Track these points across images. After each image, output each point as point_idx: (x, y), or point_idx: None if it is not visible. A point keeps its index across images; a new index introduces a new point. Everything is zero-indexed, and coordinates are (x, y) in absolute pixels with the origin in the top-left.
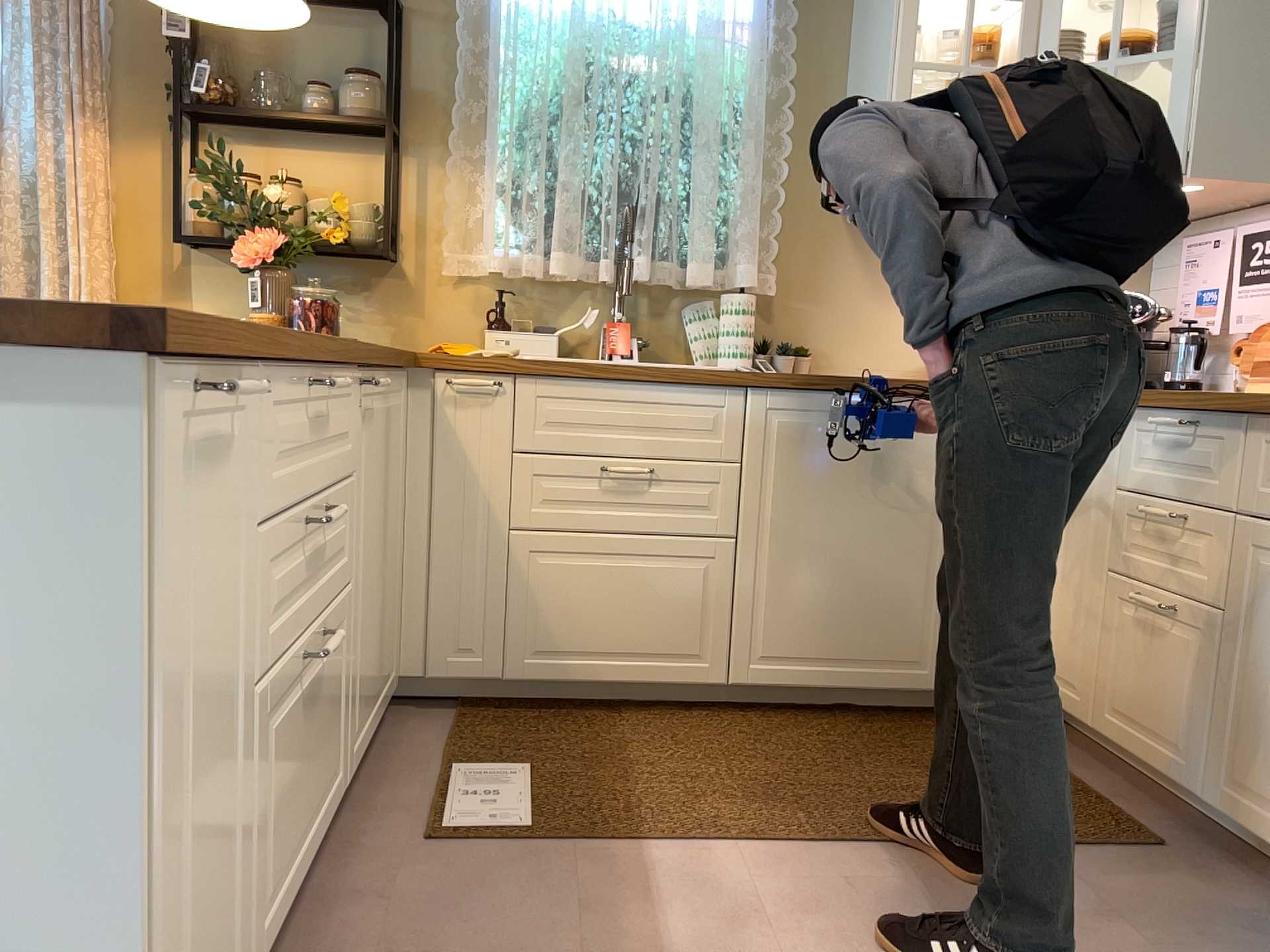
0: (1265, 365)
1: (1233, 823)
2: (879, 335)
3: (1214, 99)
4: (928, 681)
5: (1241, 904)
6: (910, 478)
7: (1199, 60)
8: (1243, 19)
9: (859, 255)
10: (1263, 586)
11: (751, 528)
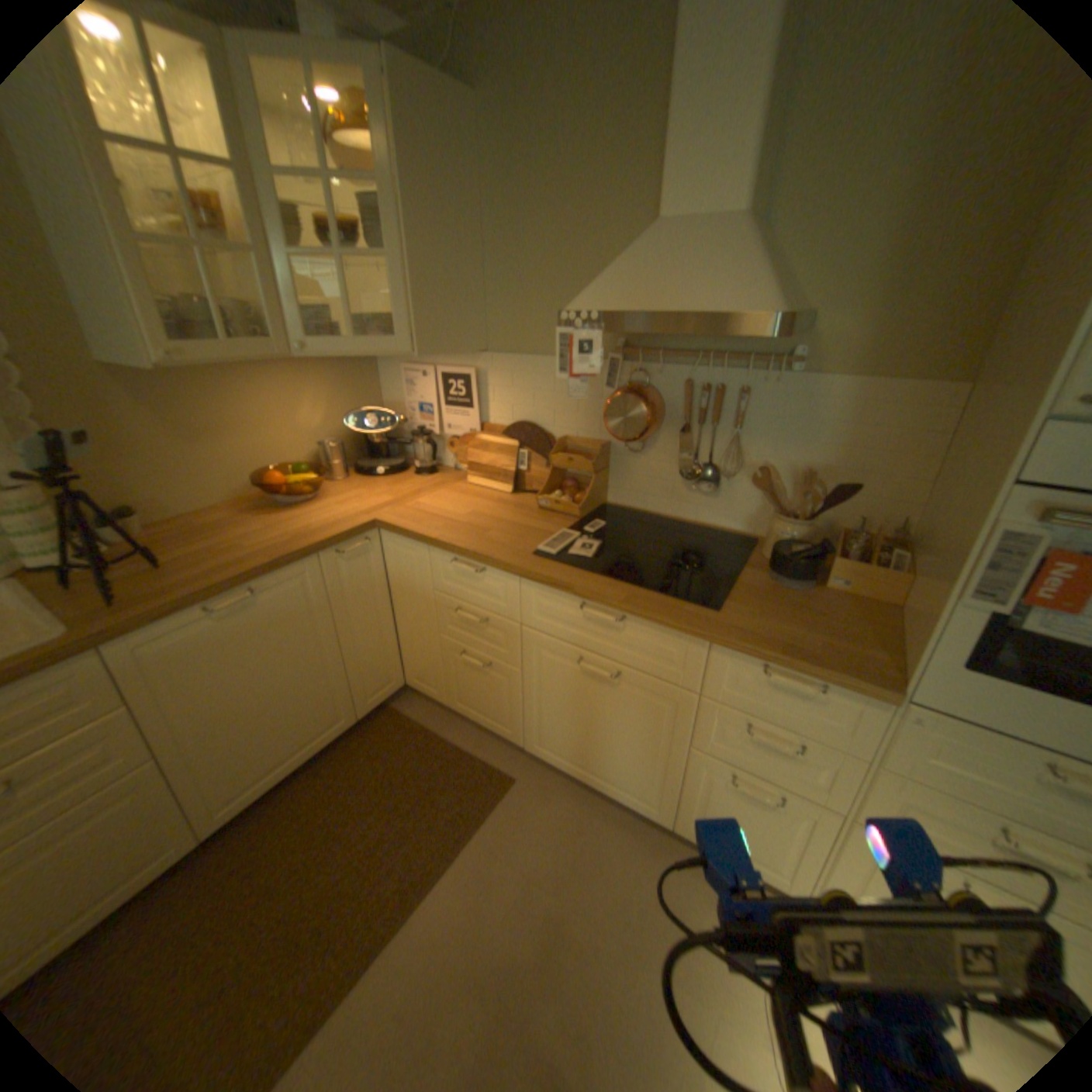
0: (473, 465)
1: (541, 759)
2: (194, 474)
3: (418, 296)
4: (344, 726)
5: (559, 804)
6: (288, 628)
7: (400, 260)
8: (422, 228)
9: (141, 410)
10: (542, 662)
11: (163, 745)
